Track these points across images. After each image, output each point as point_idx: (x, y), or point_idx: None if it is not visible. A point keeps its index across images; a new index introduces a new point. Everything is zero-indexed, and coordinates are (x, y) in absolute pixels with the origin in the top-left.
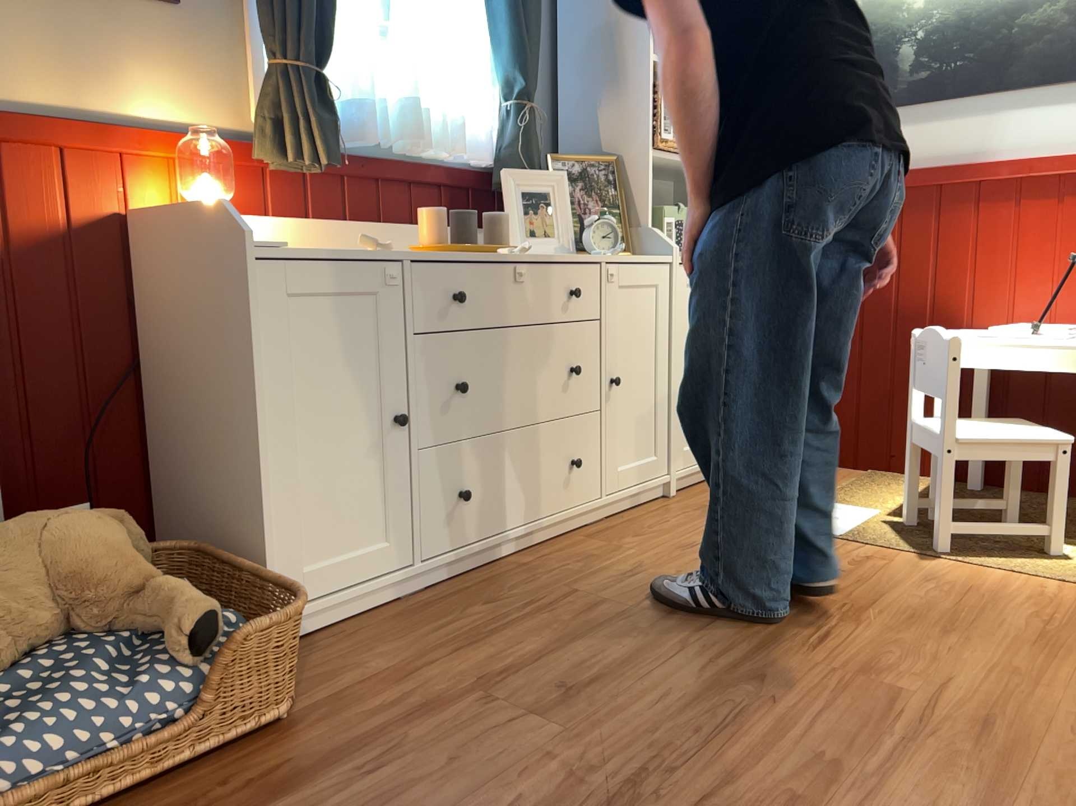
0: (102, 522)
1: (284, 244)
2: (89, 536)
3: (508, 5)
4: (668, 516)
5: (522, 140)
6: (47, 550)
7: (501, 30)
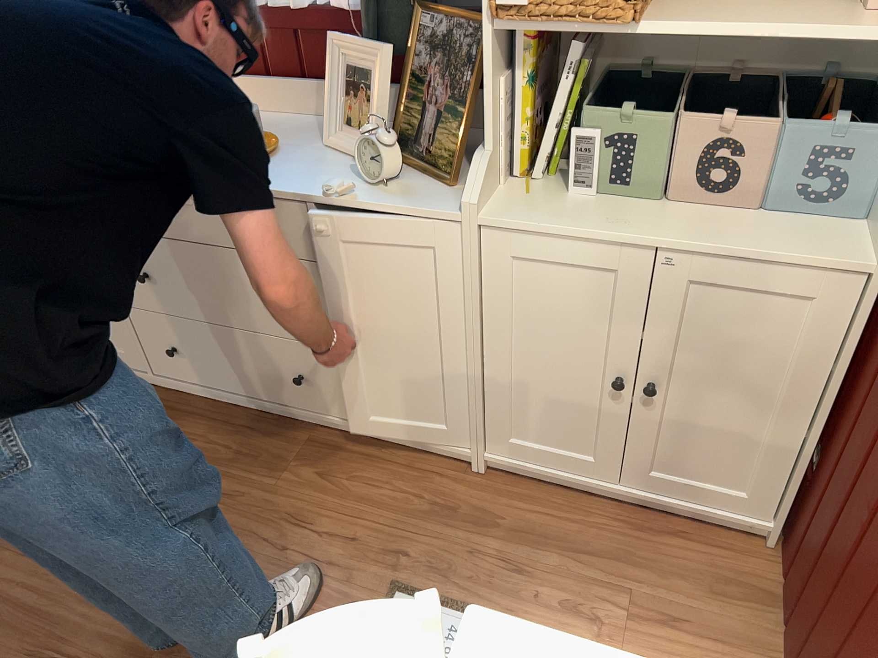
0: None
1: None
2: None
3: None
4: (399, 485)
5: None
6: None
7: None
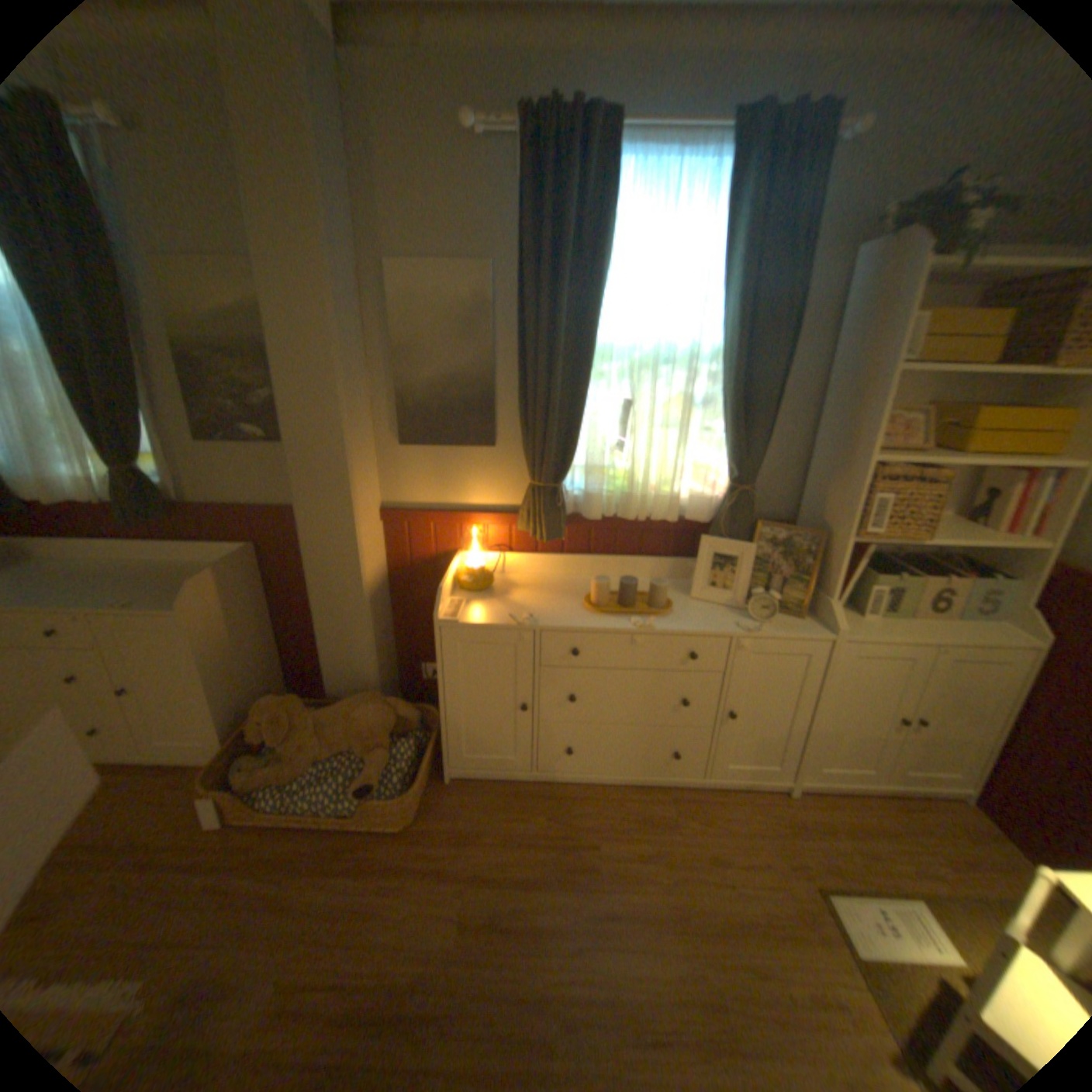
0: (377, 713)
1: (459, 620)
2: (366, 720)
3: (731, 417)
4: (758, 821)
5: (728, 515)
6: (352, 720)
7: (728, 432)
